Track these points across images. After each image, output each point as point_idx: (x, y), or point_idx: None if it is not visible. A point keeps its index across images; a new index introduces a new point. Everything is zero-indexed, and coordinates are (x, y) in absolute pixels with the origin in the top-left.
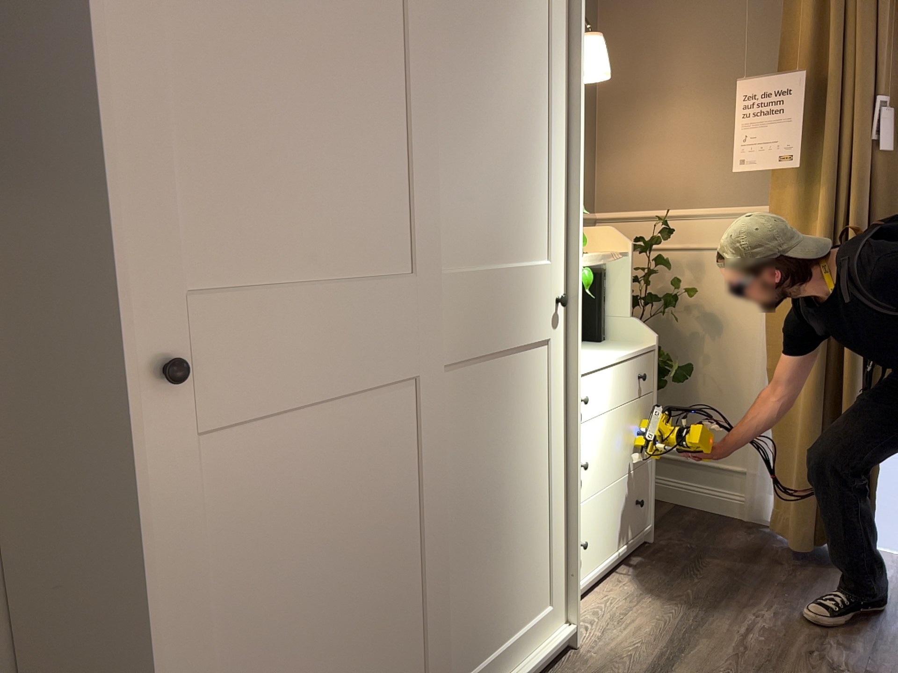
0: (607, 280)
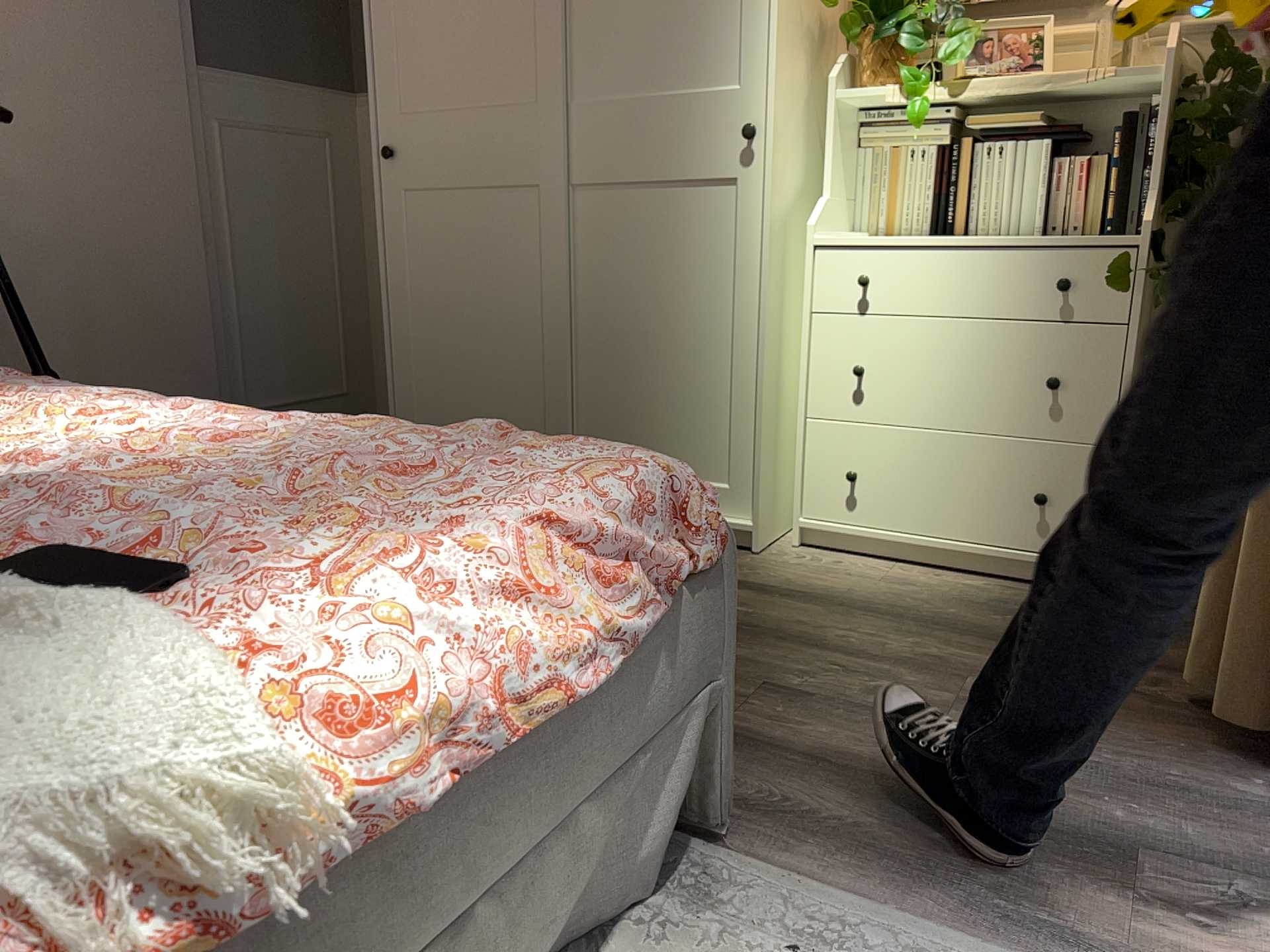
0: (1154, 124)
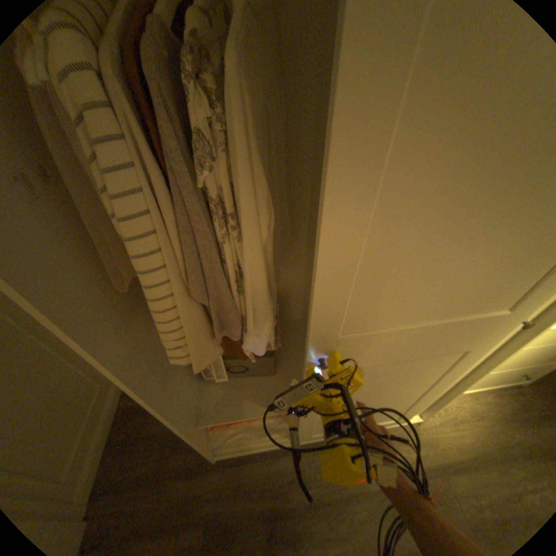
0: None
